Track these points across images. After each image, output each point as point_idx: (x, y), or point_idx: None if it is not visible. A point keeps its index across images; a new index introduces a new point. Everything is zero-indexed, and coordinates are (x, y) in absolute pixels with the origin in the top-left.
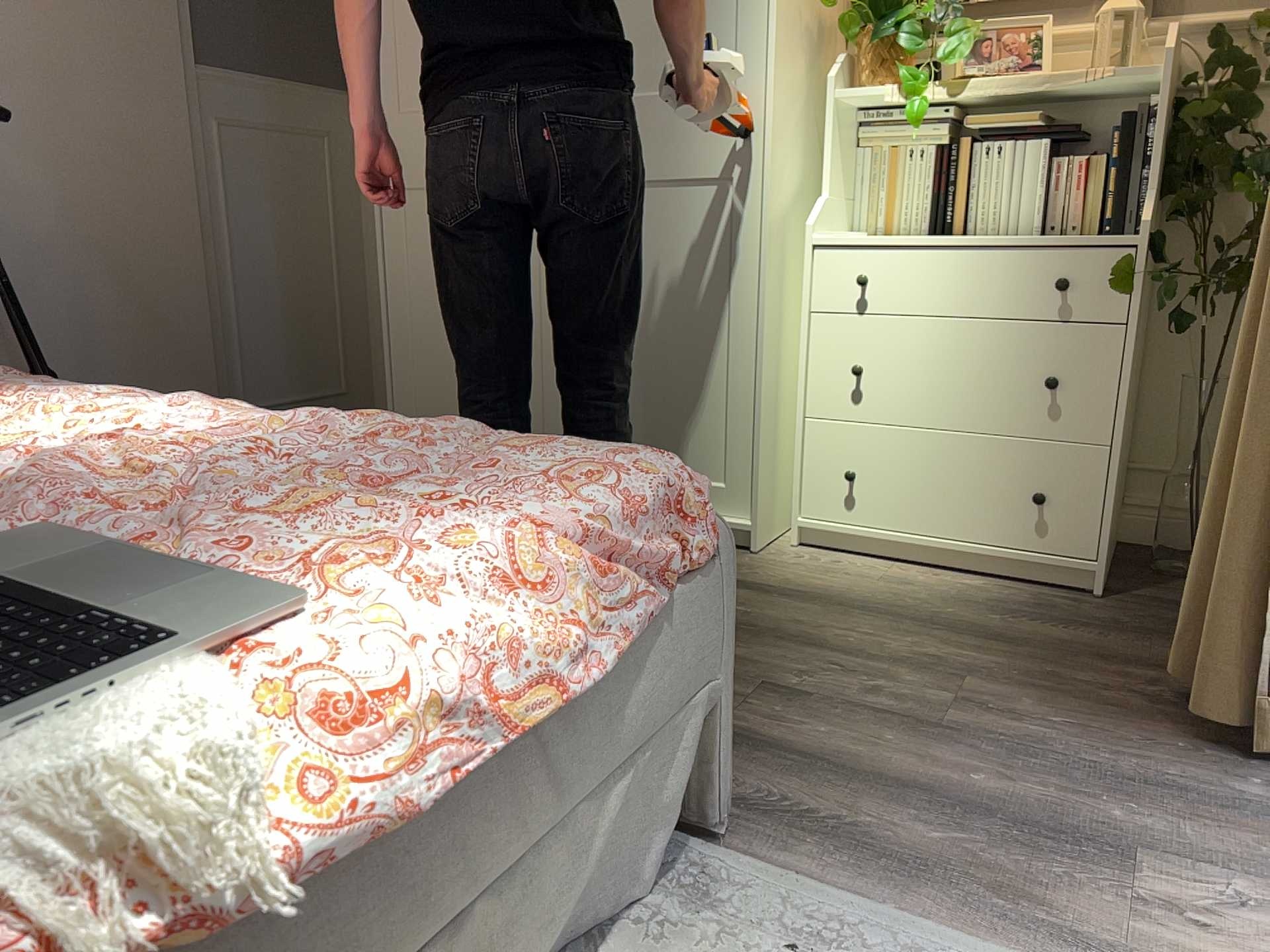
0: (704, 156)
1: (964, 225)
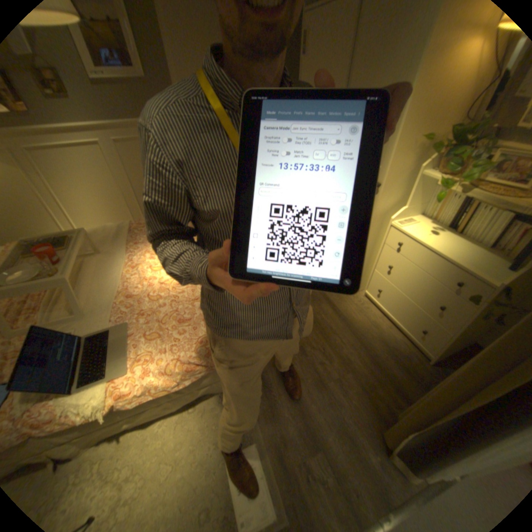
0: None
1: (462, 229)
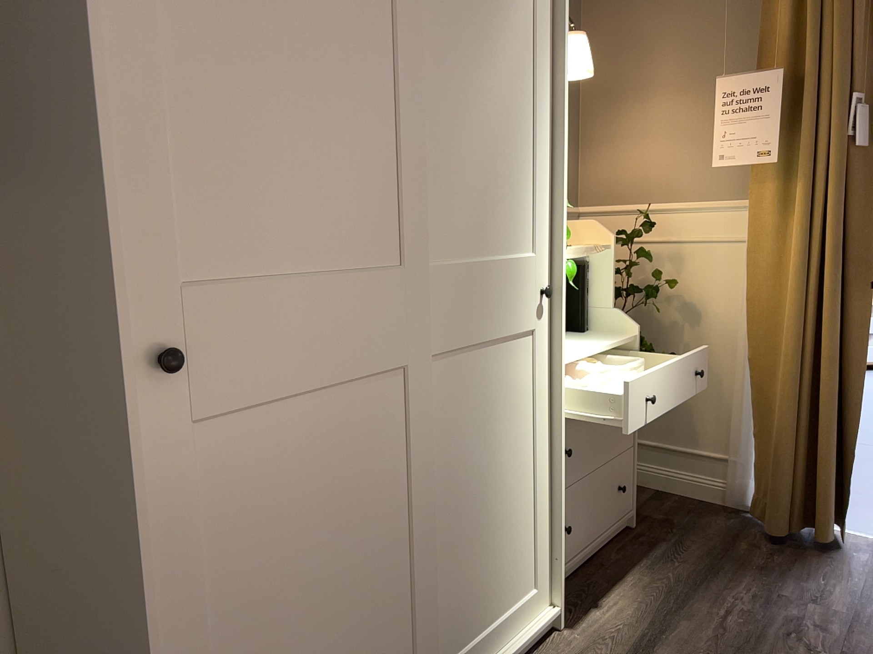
0: (515, 314)
1: None
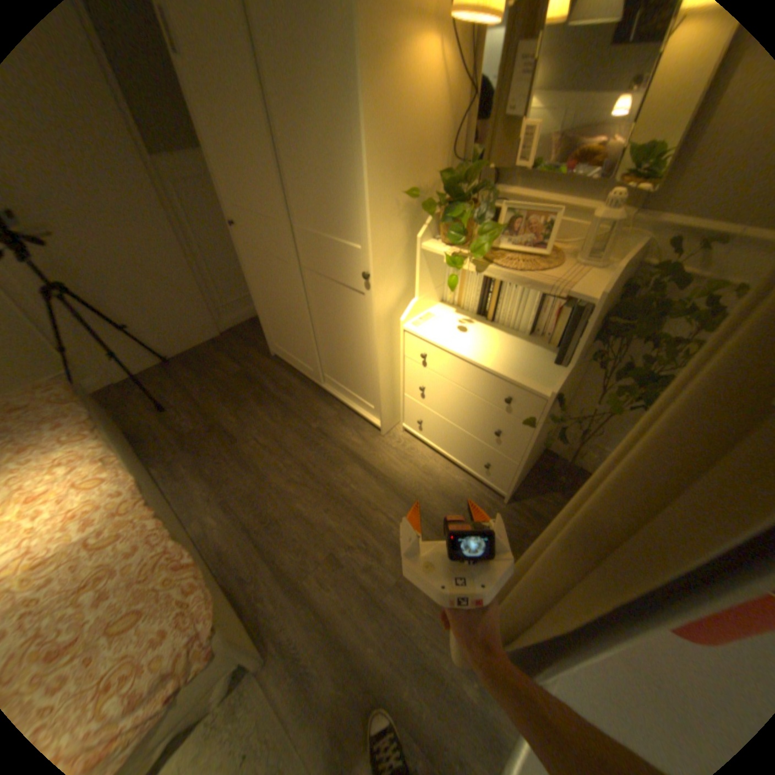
0: (350, 277)
1: (493, 316)
